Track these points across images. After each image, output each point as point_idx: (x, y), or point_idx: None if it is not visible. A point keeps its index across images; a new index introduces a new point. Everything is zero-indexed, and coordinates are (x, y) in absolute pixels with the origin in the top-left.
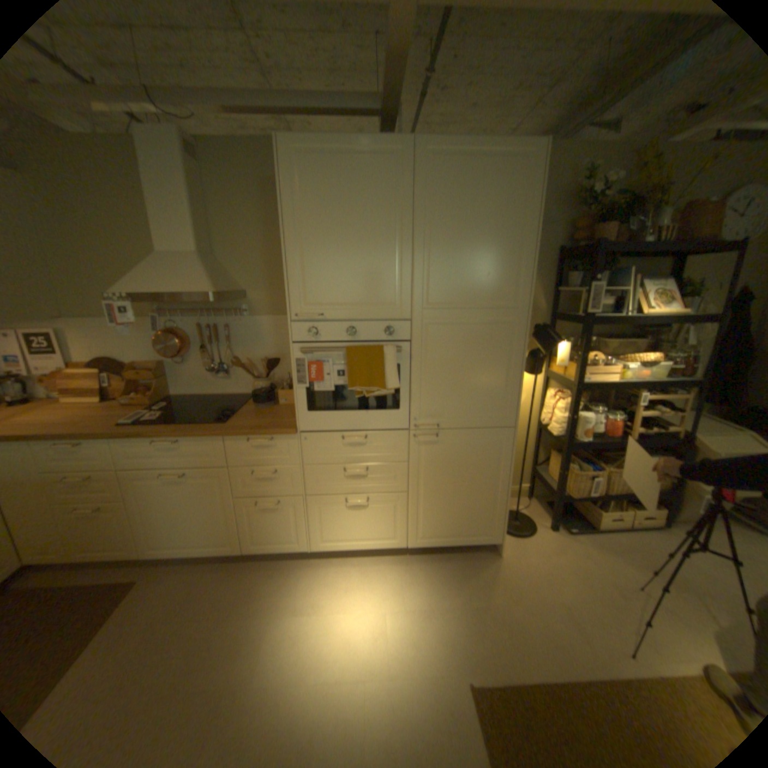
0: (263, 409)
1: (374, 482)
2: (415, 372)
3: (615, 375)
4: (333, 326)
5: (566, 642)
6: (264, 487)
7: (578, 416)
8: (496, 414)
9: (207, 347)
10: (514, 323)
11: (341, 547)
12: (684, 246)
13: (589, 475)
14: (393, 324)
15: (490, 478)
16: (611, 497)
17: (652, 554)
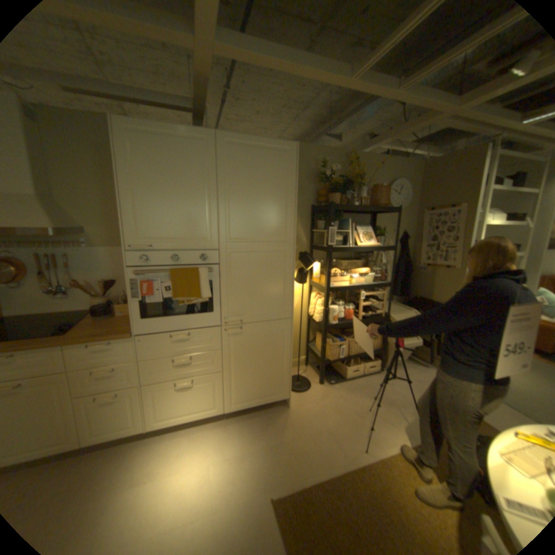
0: (101, 321)
1: (197, 368)
2: (223, 285)
3: (346, 282)
4: (160, 254)
5: (329, 454)
6: (102, 385)
7: (329, 308)
8: (279, 311)
9: (45, 273)
10: (286, 251)
11: (172, 423)
12: (374, 208)
13: (338, 345)
14: (207, 252)
15: (278, 354)
16: (351, 357)
17: (374, 389)
